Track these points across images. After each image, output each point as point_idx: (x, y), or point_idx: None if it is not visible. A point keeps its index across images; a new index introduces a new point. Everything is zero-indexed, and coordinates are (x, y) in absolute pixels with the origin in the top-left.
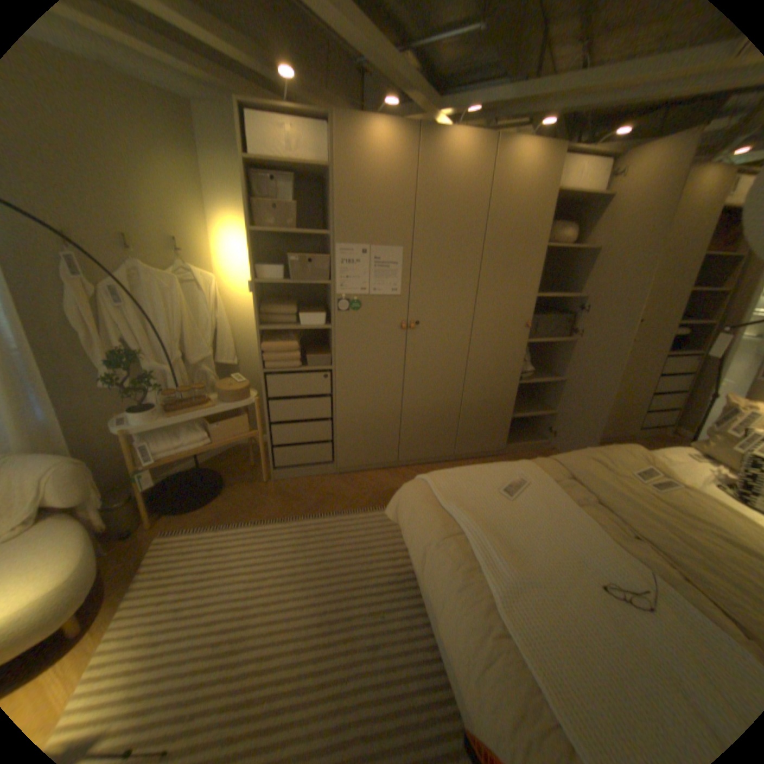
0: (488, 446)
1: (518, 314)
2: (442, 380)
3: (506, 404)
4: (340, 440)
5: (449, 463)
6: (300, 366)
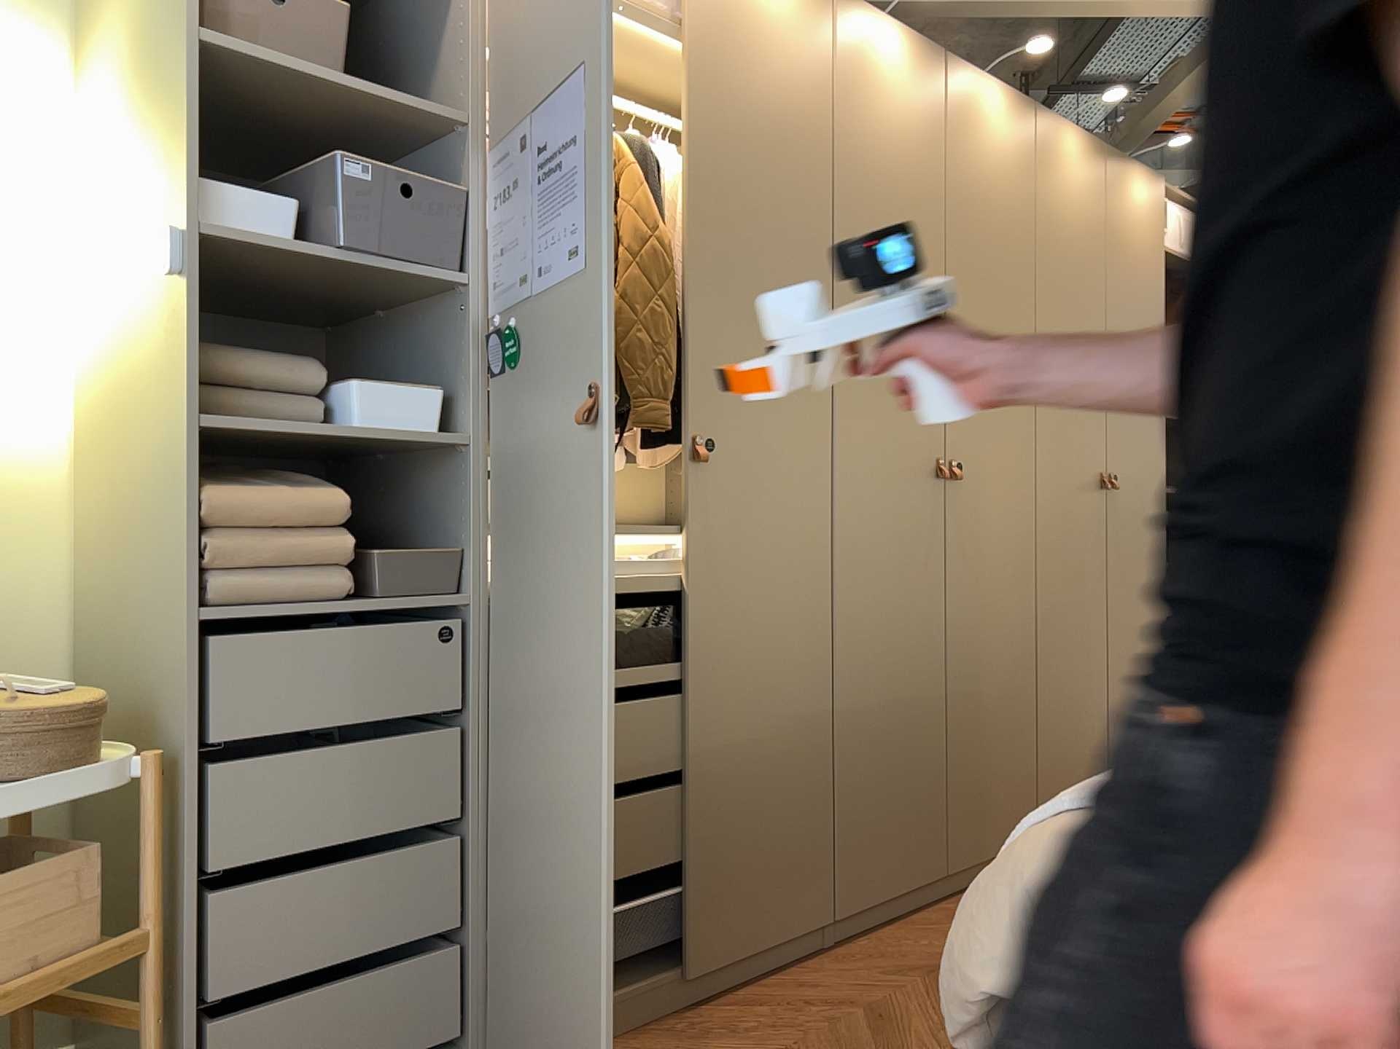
0: (912, 868)
1: (921, 436)
2: (786, 636)
3: (933, 712)
4: (494, 918)
5: (827, 953)
6: (345, 591)
